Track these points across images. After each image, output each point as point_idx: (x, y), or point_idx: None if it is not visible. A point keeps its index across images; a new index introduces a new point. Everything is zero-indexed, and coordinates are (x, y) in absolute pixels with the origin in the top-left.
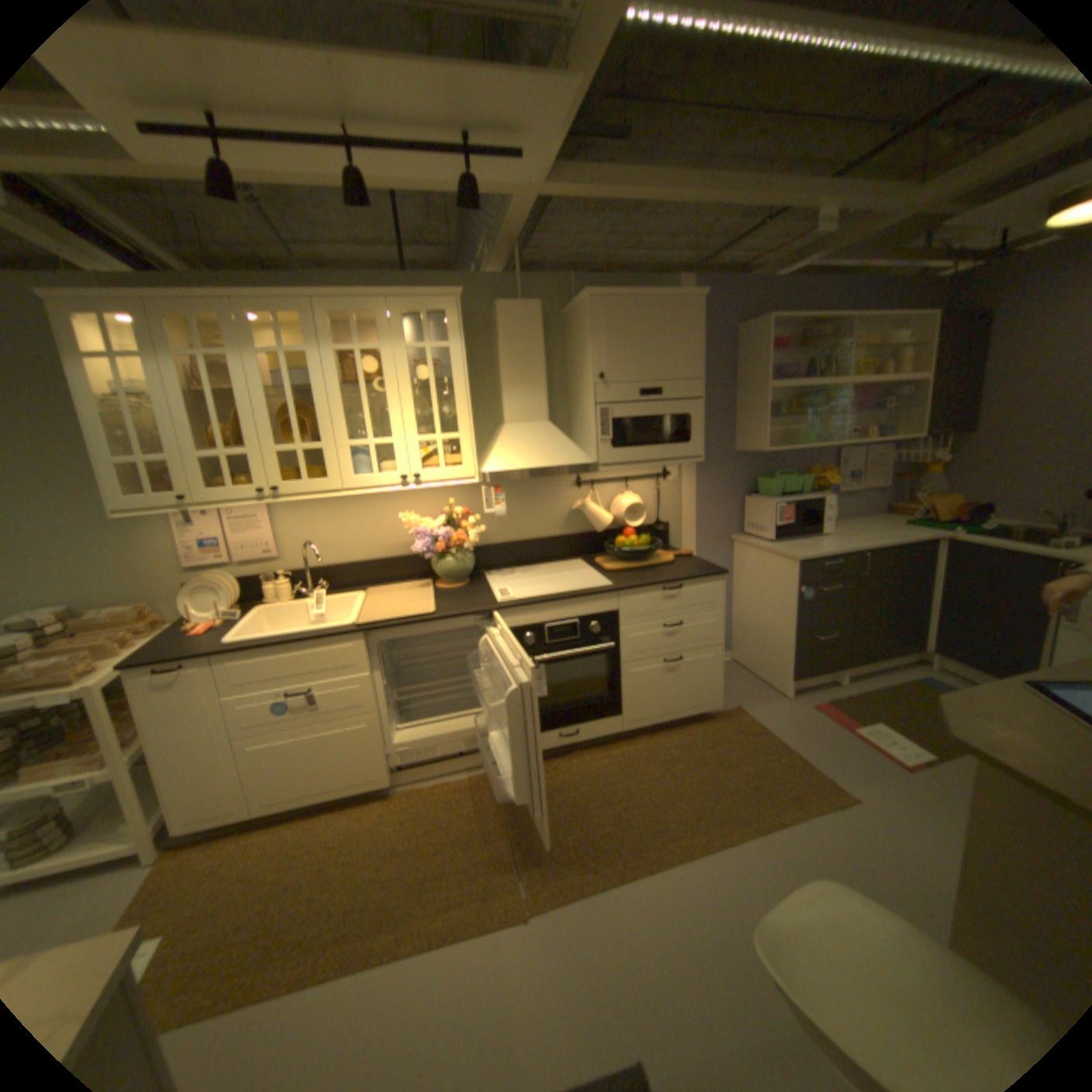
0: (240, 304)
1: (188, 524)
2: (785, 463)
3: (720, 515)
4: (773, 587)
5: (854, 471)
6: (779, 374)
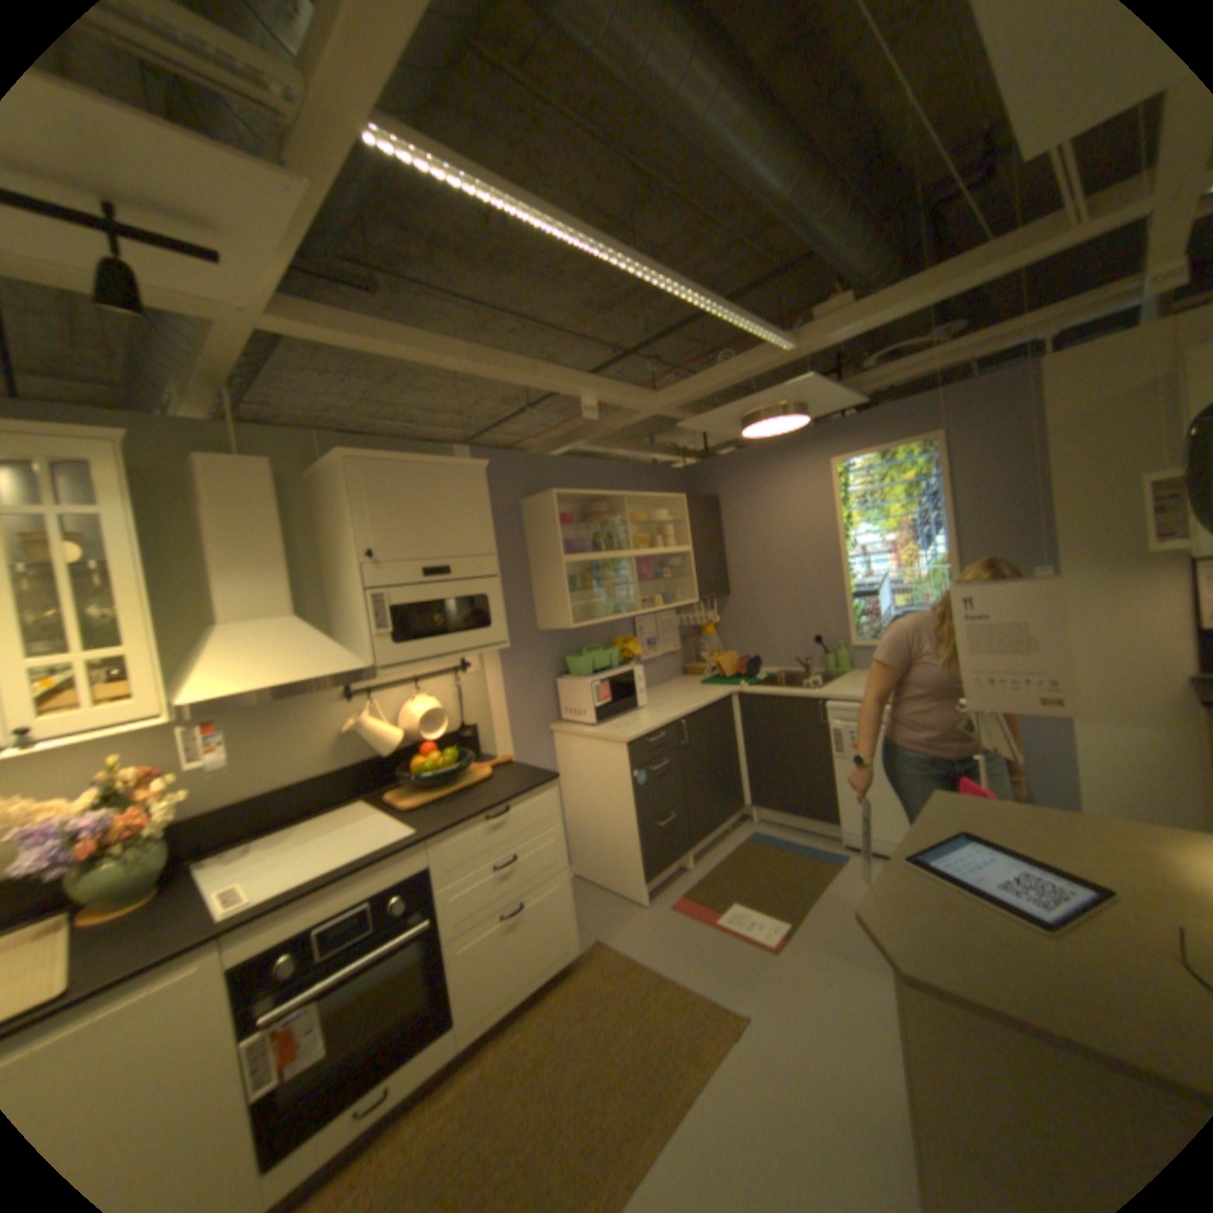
0: None
1: None
2: (588, 638)
3: (532, 705)
4: (603, 778)
5: (648, 639)
6: (568, 549)
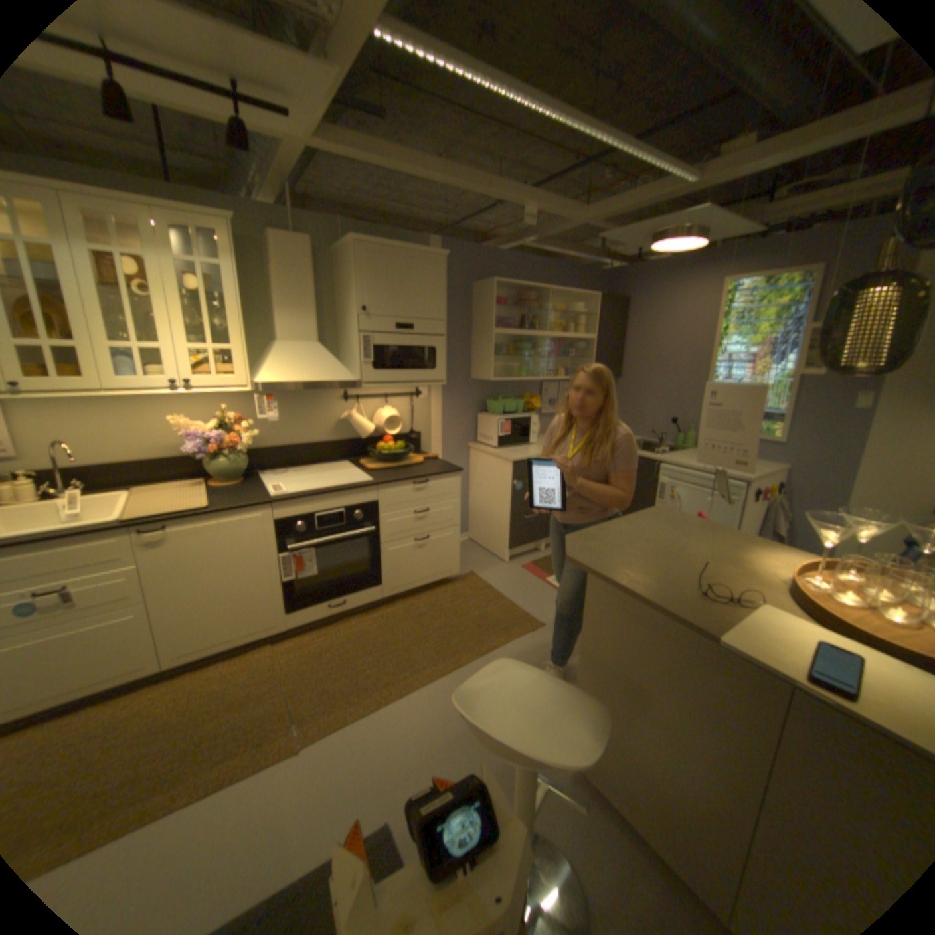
0: None
1: None
2: (506, 390)
3: (459, 428)
4: (495, 482)
5: (550, 399)
6: (500, 324)
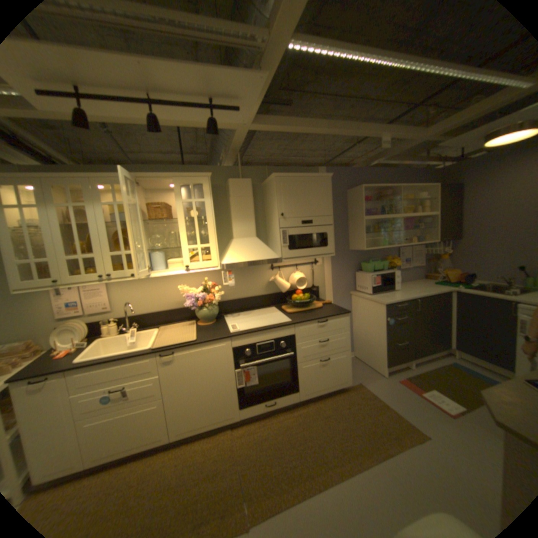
0: (95, 180)
1: (61, 294)
2: (374, 255)
3: (344, 282)
4: (373, 318)
5: (407, 258)
6: (368, 213)
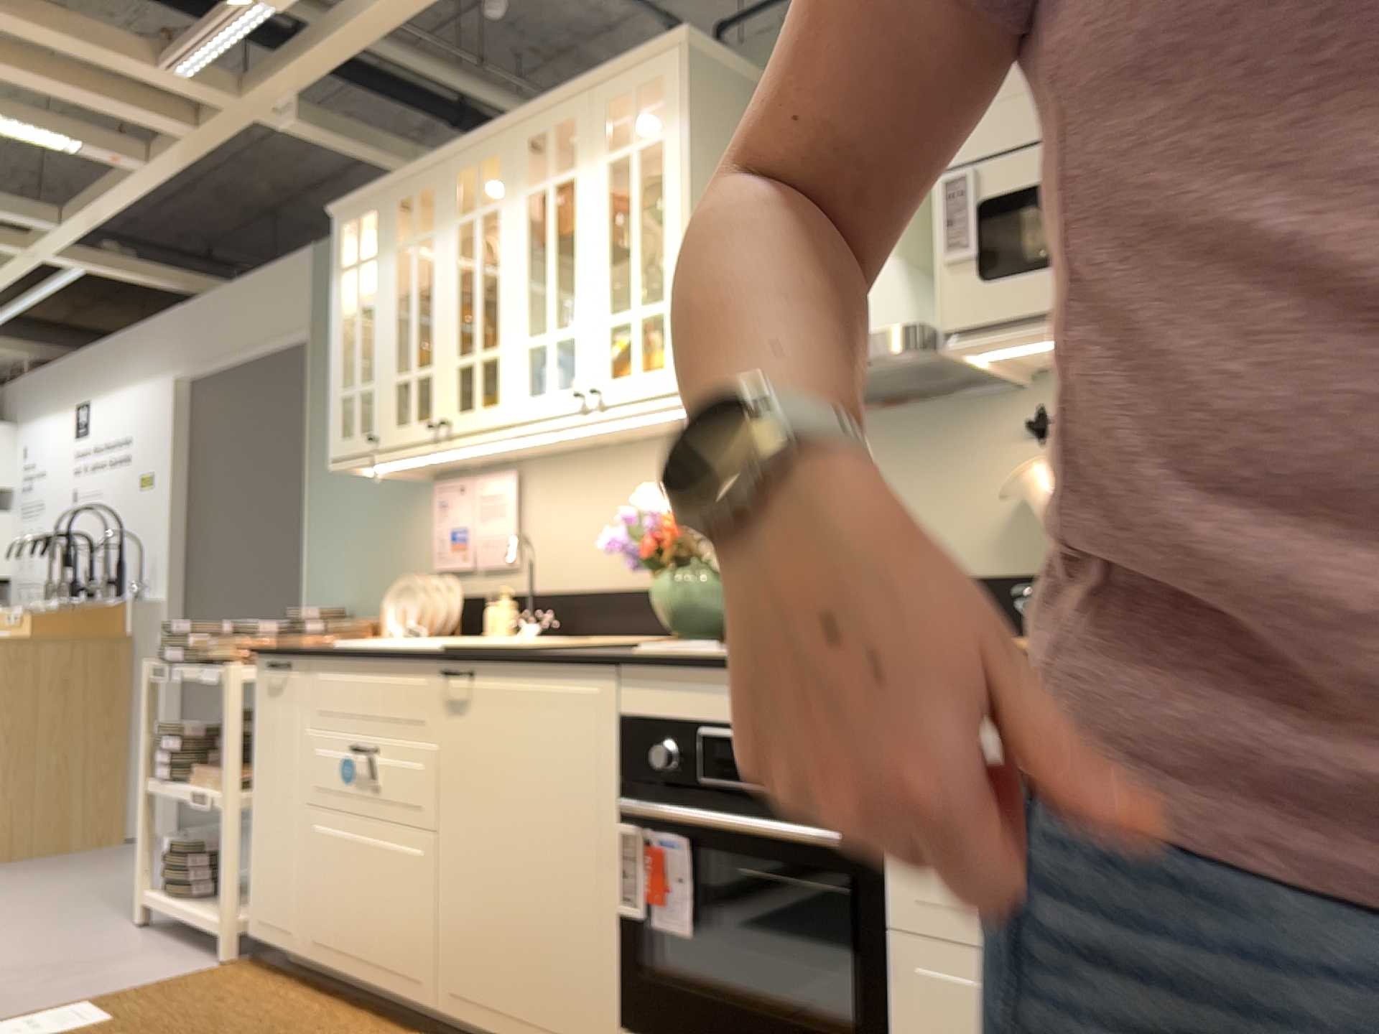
0: (452, 165)
1: (445, 504)
2: None
3: None
4: None
5: None
6: None
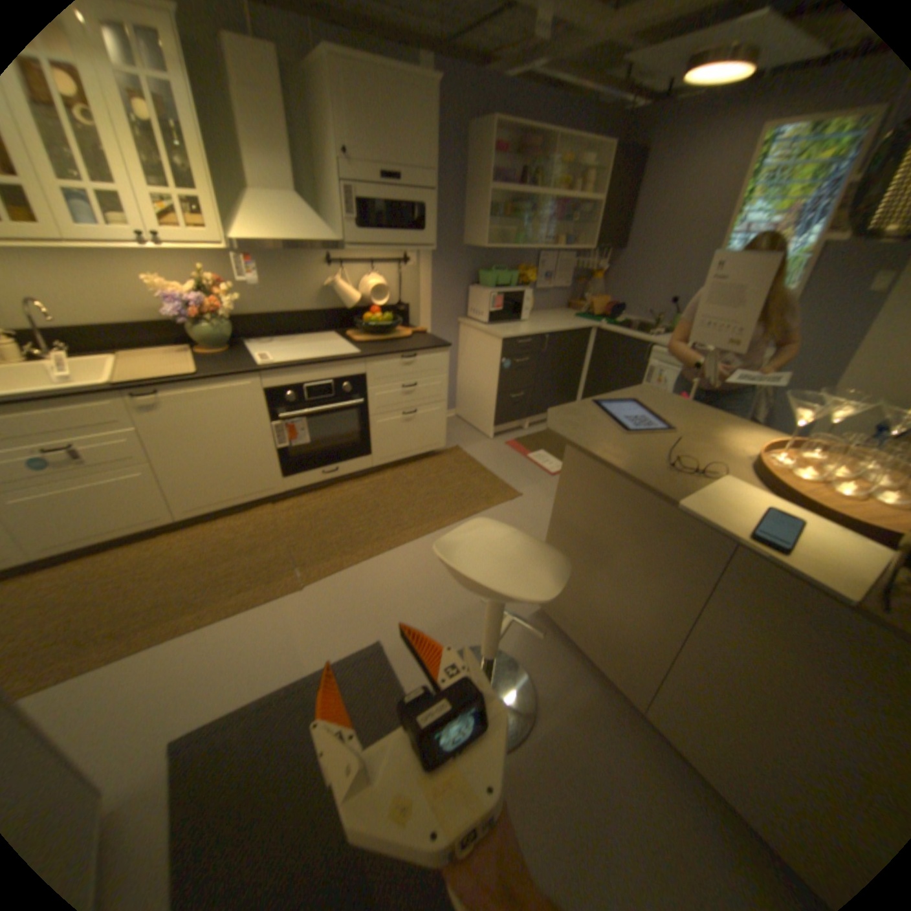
0: None
1: None
2: (501, 259)
3: (450, 300)
4: (485, 359)
5: (548, 271)
6: (500, 176)
